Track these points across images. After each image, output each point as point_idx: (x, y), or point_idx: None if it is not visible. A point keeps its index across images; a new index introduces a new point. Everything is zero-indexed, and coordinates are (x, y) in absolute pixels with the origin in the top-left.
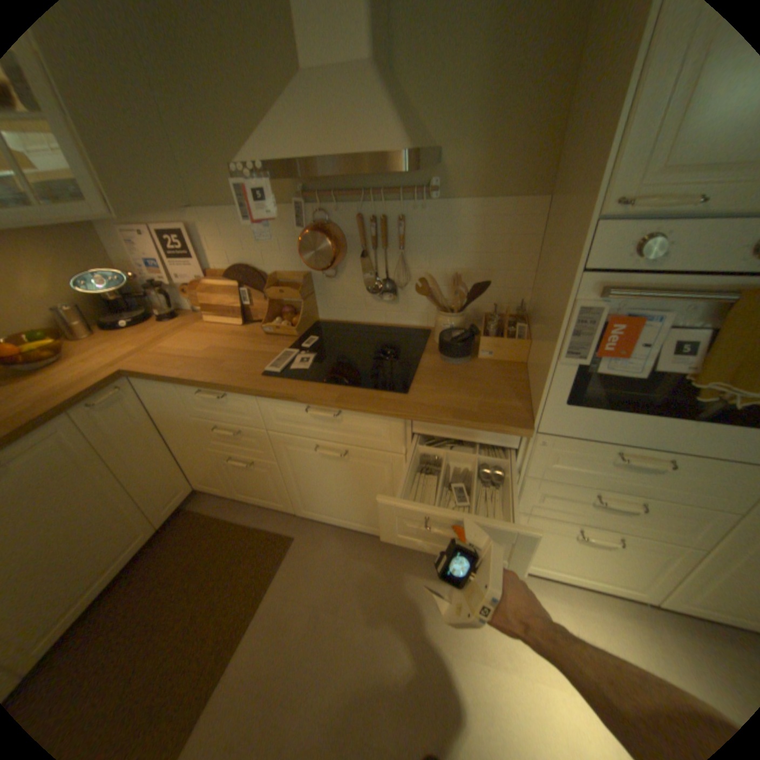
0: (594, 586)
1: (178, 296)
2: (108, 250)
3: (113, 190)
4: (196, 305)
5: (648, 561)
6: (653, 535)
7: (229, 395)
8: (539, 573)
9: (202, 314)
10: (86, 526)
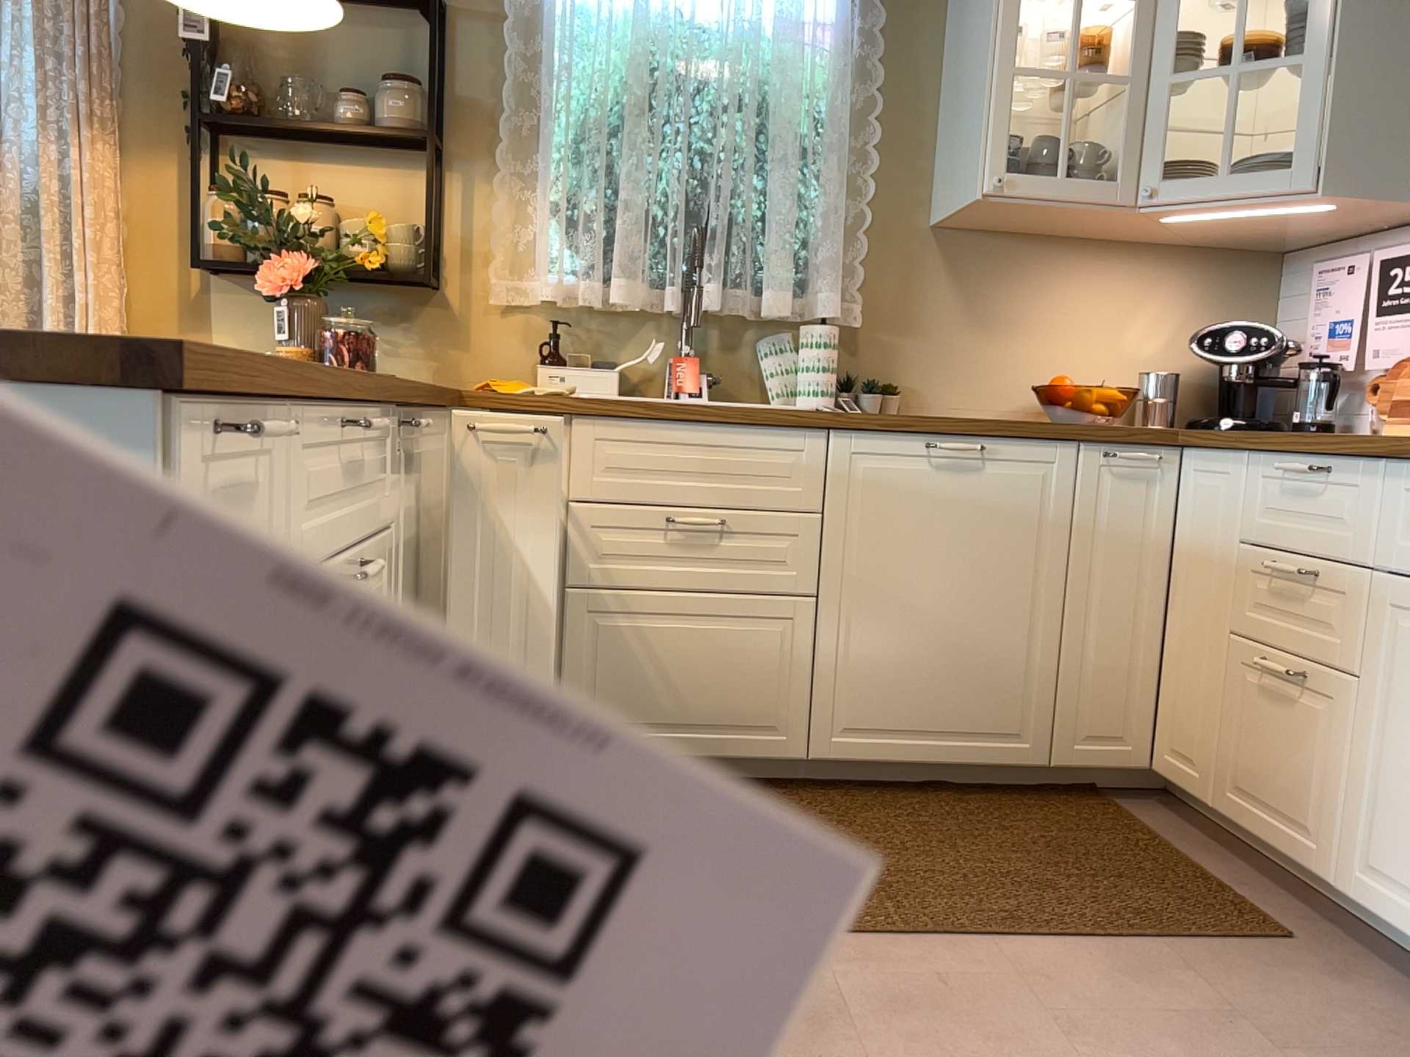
0: None
1: (1362, 405)
2: (1283, 320)
3: (1343, 154)
4: (1388, 409)
5: None
6: None
7: (1339, 471)
8: None
9: (1389, 421)
10: (990, 633)
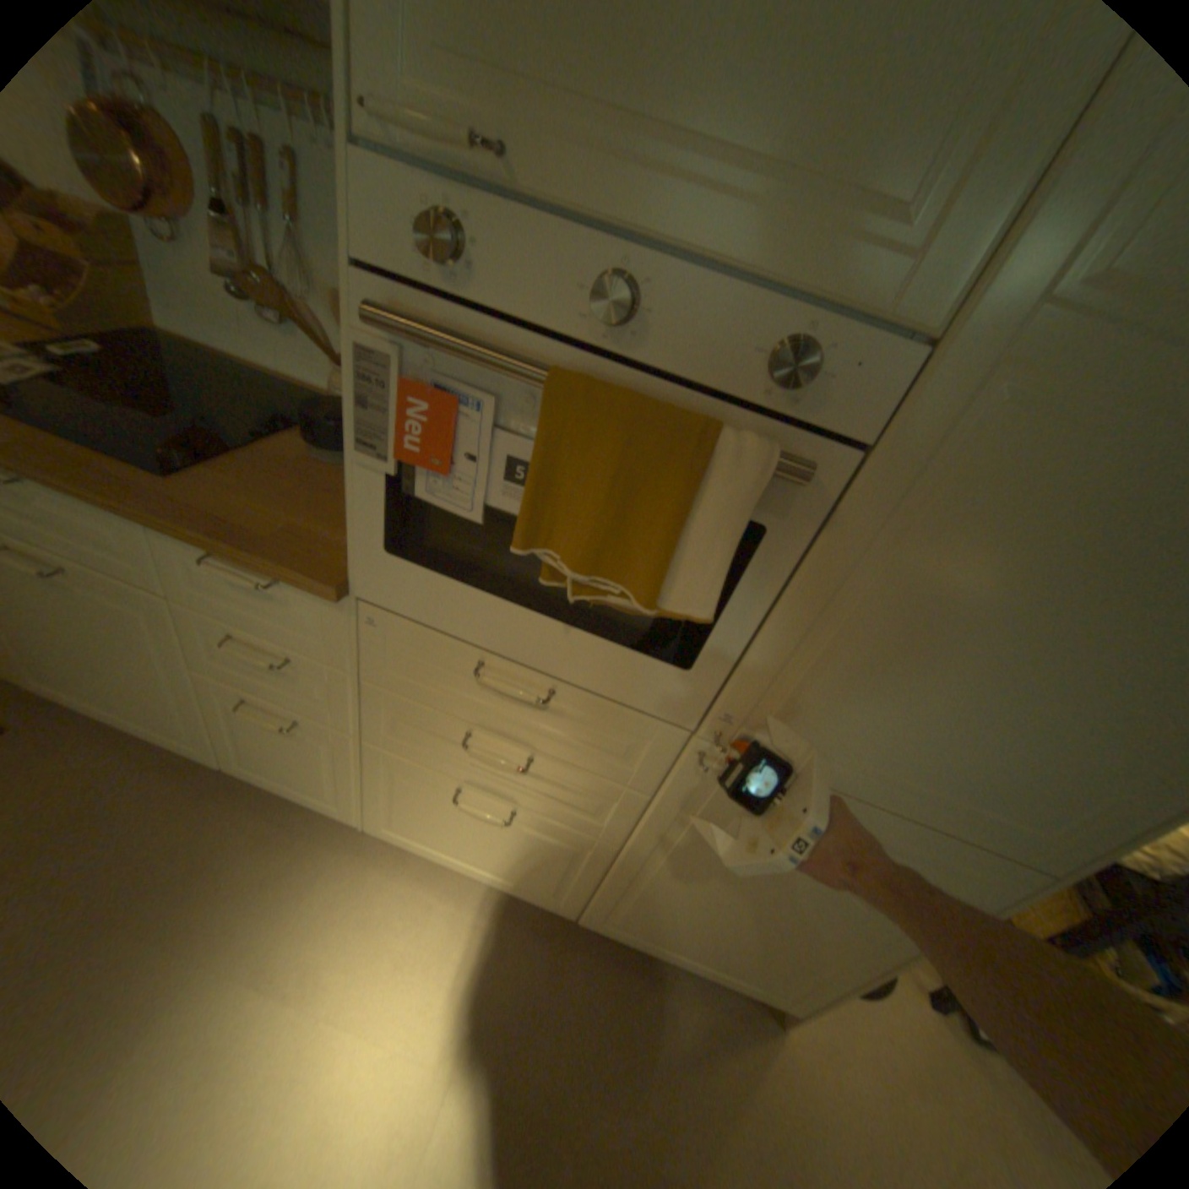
0: (492, 882)
1: None
2: None
3: None
4: None
5: (550, 853)
6: (549, 812)
7: None
8: (417, 851)
9: None
10: None
